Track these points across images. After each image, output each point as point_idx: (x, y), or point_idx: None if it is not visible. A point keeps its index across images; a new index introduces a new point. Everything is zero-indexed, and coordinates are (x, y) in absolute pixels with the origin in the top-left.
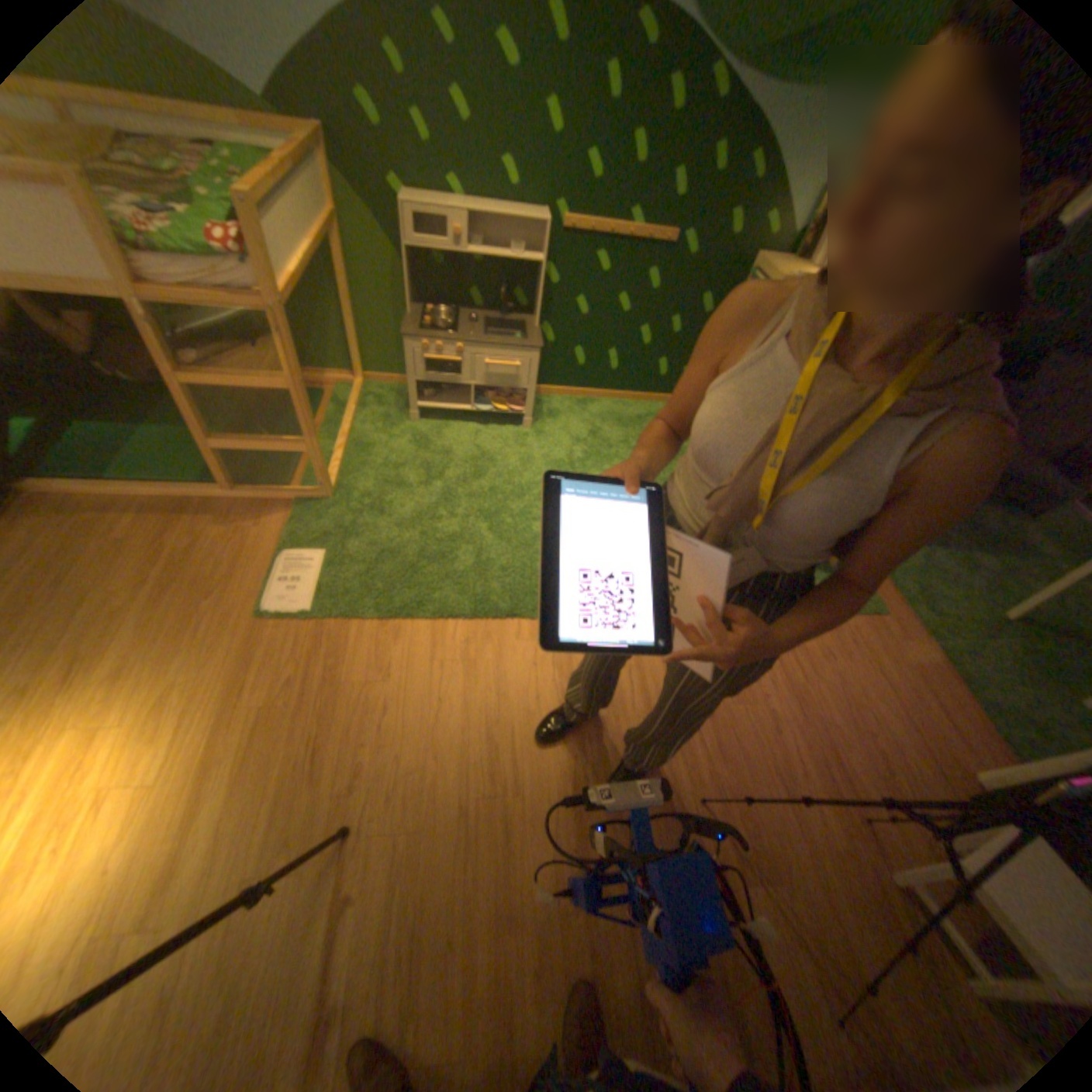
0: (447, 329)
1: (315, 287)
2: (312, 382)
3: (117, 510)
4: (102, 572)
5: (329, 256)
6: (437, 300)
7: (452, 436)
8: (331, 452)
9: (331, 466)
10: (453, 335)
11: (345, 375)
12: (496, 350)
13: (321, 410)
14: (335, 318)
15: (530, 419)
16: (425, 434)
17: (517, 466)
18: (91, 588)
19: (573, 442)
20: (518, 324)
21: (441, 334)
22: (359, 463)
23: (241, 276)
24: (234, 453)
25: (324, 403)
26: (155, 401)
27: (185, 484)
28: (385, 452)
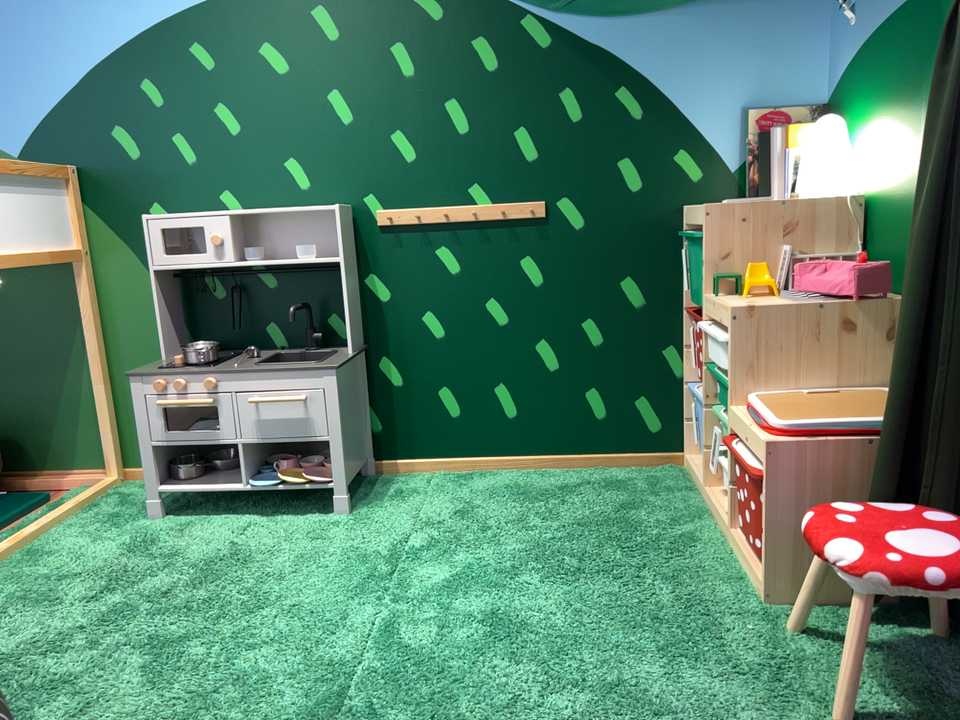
0: (200, 361)
1: (63, 350)
2: (46, 485)
3: None
4: None
5: (81, 308)
6: (221, 343)
7: (204, 532)
8: None
9: None
10: (206, 367)
11: (97, 471)
12: (266, 377)
13: (25, 516)
14: (87, 388)
15: (345, 494)
16: (160, 532)
17: (289, 565)
18: None
19: (421, 526)
20: (326, 353)
21: (191, 368)
22: (7, 575)
23: None
24: None
25: (40, 508)
26: None
27: None
28: (69, 558)
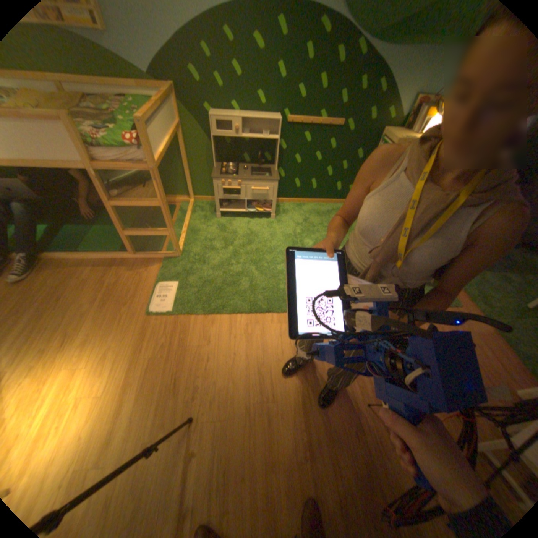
0: (233, 173)
1: (170, 157)
2: (170, 201)
3: (82, 265)
4: (76, 295)
5: (177, 142)
6: (227, 160)
7: (236, 224)
8: (179, 234)
9: (179, 241)
10: (235, 176)
11: (185, 197)
12: (256, 182)
13: (174, 214)
14: (180, 171)
15: (274, 214)
16: (223, 224)
17: (268, 237)
18: (71, 302)
19: (295, 224)
20: (266, 169)
21: (230, 175)
22: (192, 239)
23: (137, 155)
24: (134, 236)
25: (175, 211)
26: (99, 214)
27: (112, 252)
28: (205, 233)
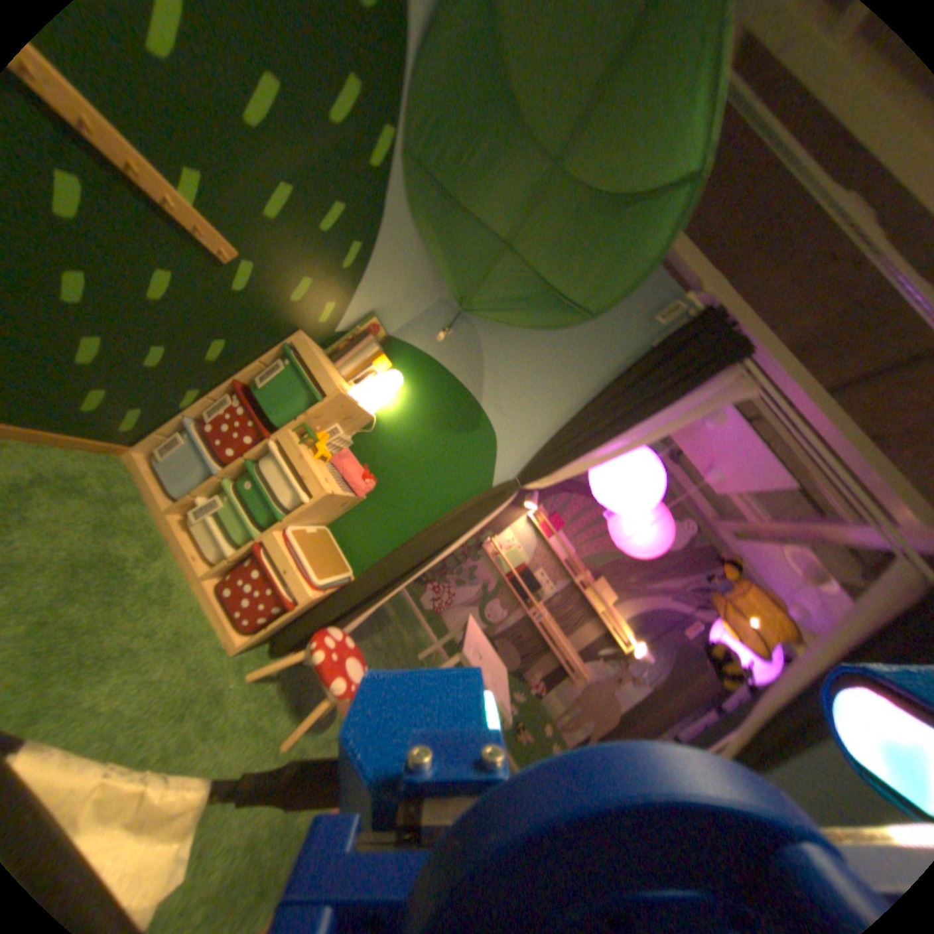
0: None
1: None
2: None
3: None
4: None
5: None
6: None
7: None
8: None
9: None
10: None
11: None
12: None
13: None
14: None
15: None
16: None
17: None
18: None
19: None
20: None
21: None
22: None
23: None
24: None
25: None
26: None
27: None
28: None
